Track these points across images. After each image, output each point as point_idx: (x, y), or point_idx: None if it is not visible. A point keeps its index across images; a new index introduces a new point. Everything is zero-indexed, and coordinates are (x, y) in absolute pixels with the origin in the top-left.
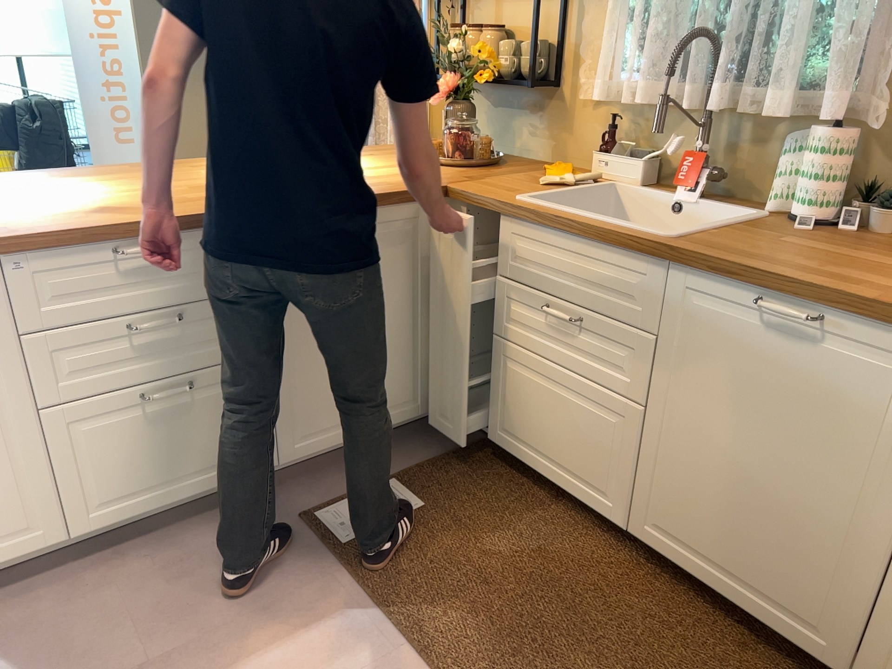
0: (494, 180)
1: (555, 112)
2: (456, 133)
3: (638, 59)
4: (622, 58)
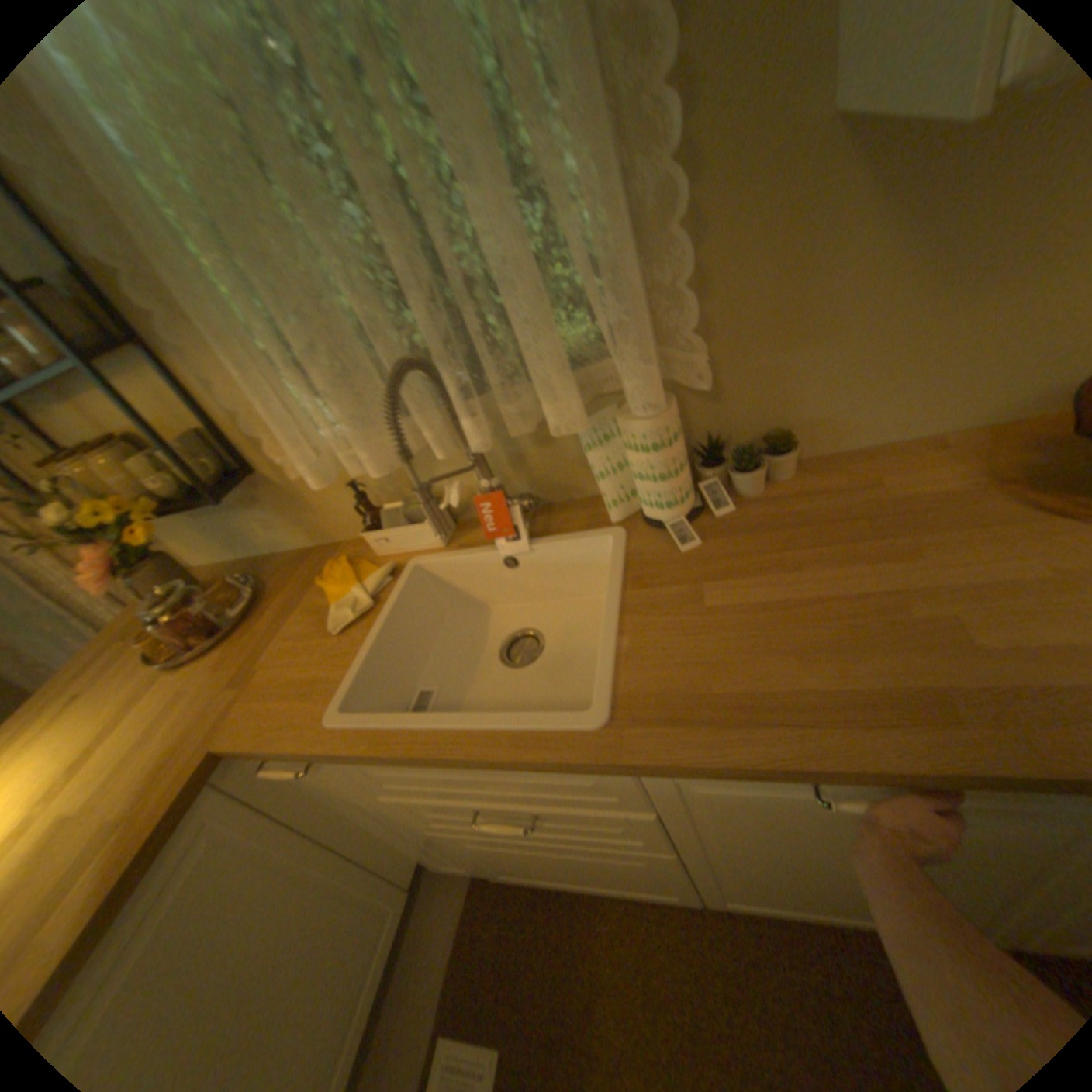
0: (266, 666)
1: (272, 496)
2: (162, 623)
3: (326, 414)
4: (303, 412)
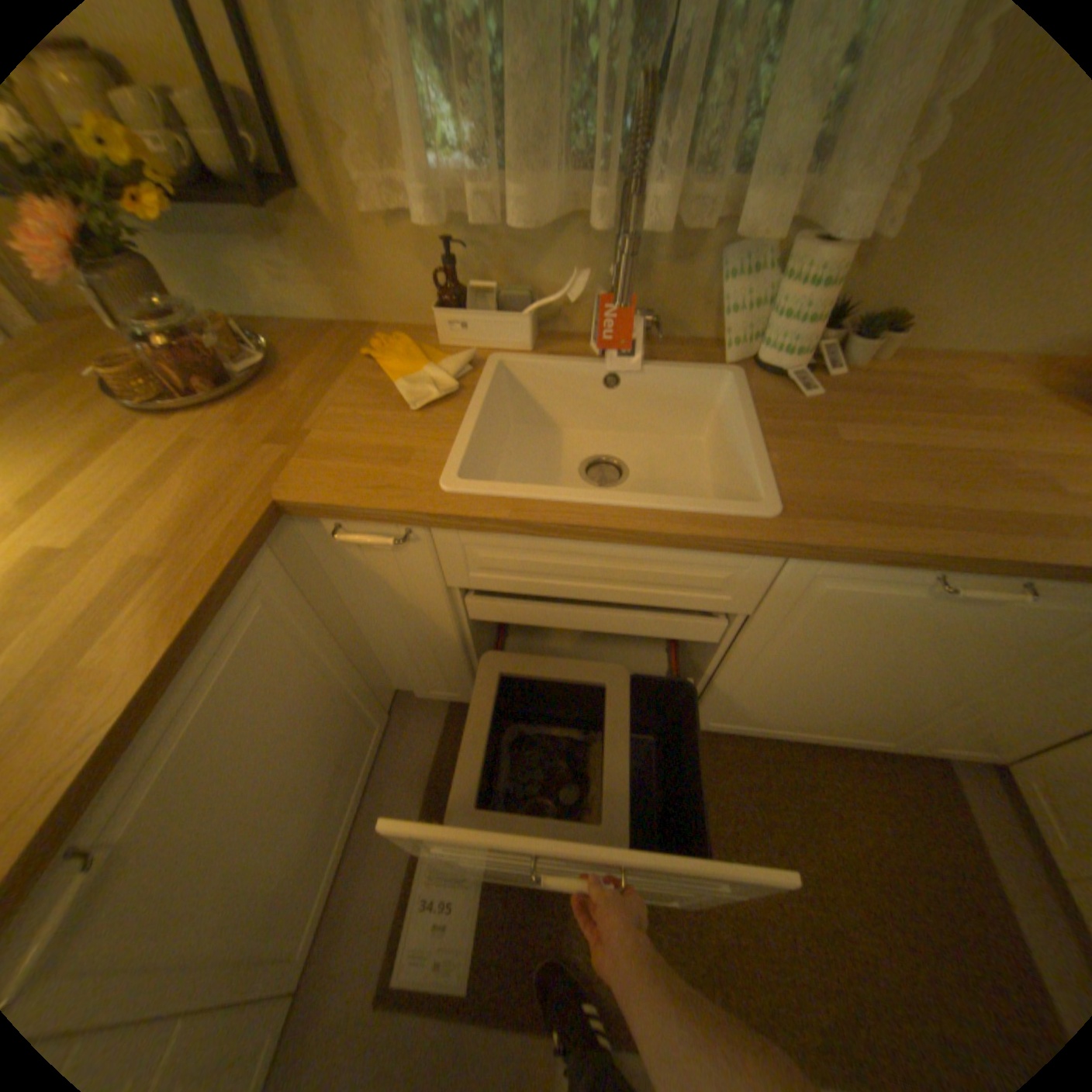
0: (327, 426)
1: (310, 231)
2: (168, 343)
3: (482, 122)
4: (429, 115)
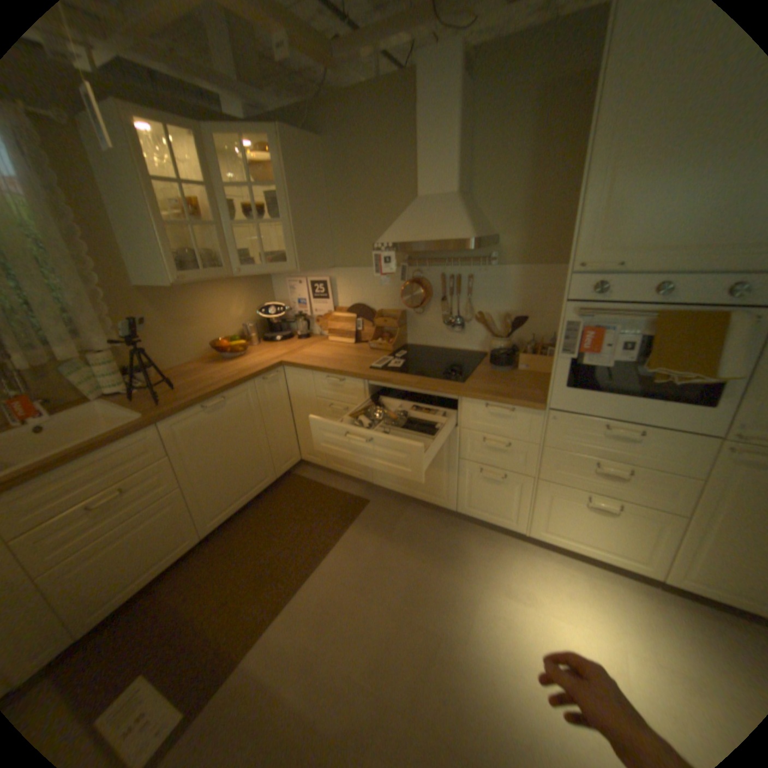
0: None
1: None
2: None
3: None
4: None
